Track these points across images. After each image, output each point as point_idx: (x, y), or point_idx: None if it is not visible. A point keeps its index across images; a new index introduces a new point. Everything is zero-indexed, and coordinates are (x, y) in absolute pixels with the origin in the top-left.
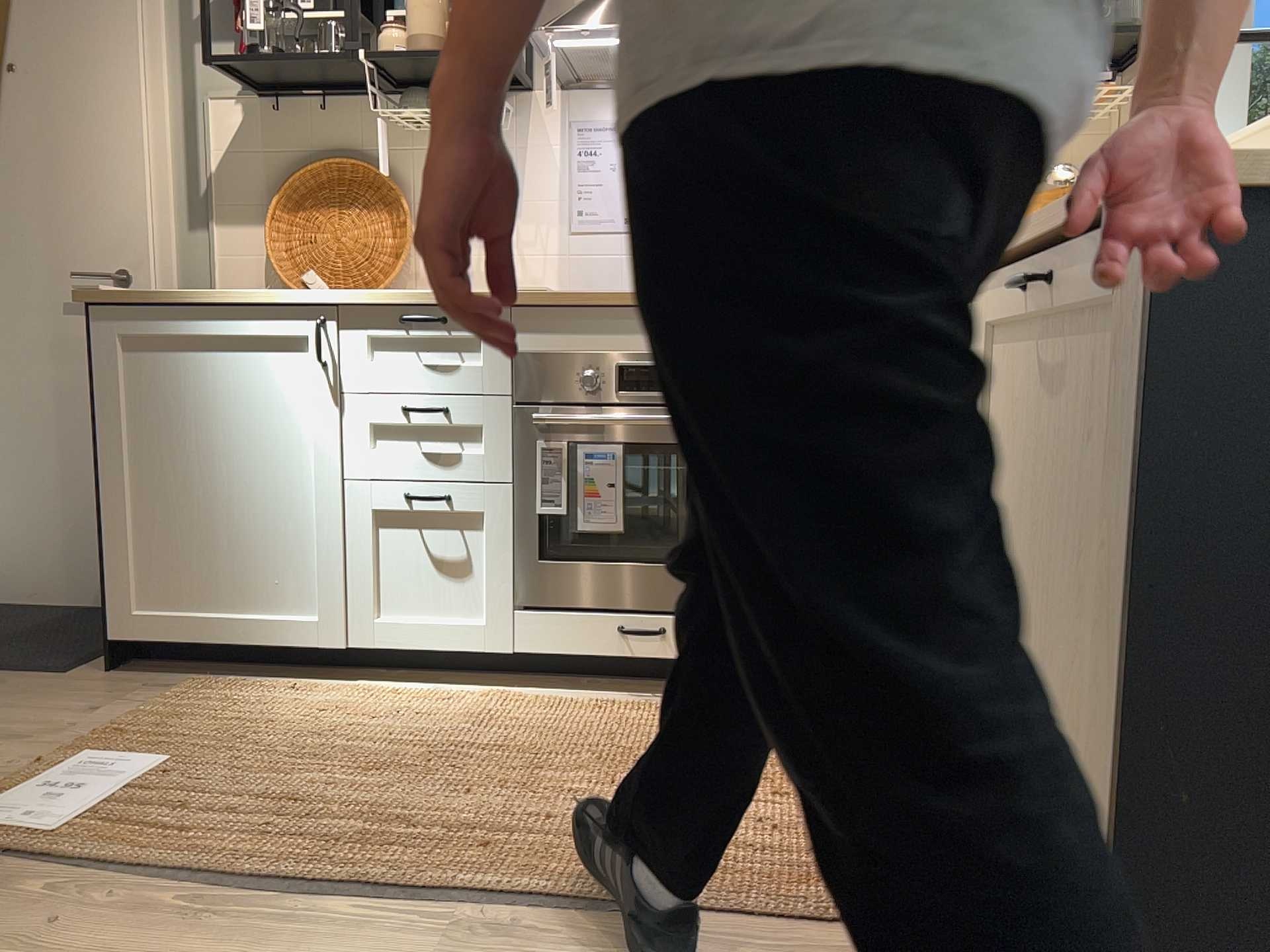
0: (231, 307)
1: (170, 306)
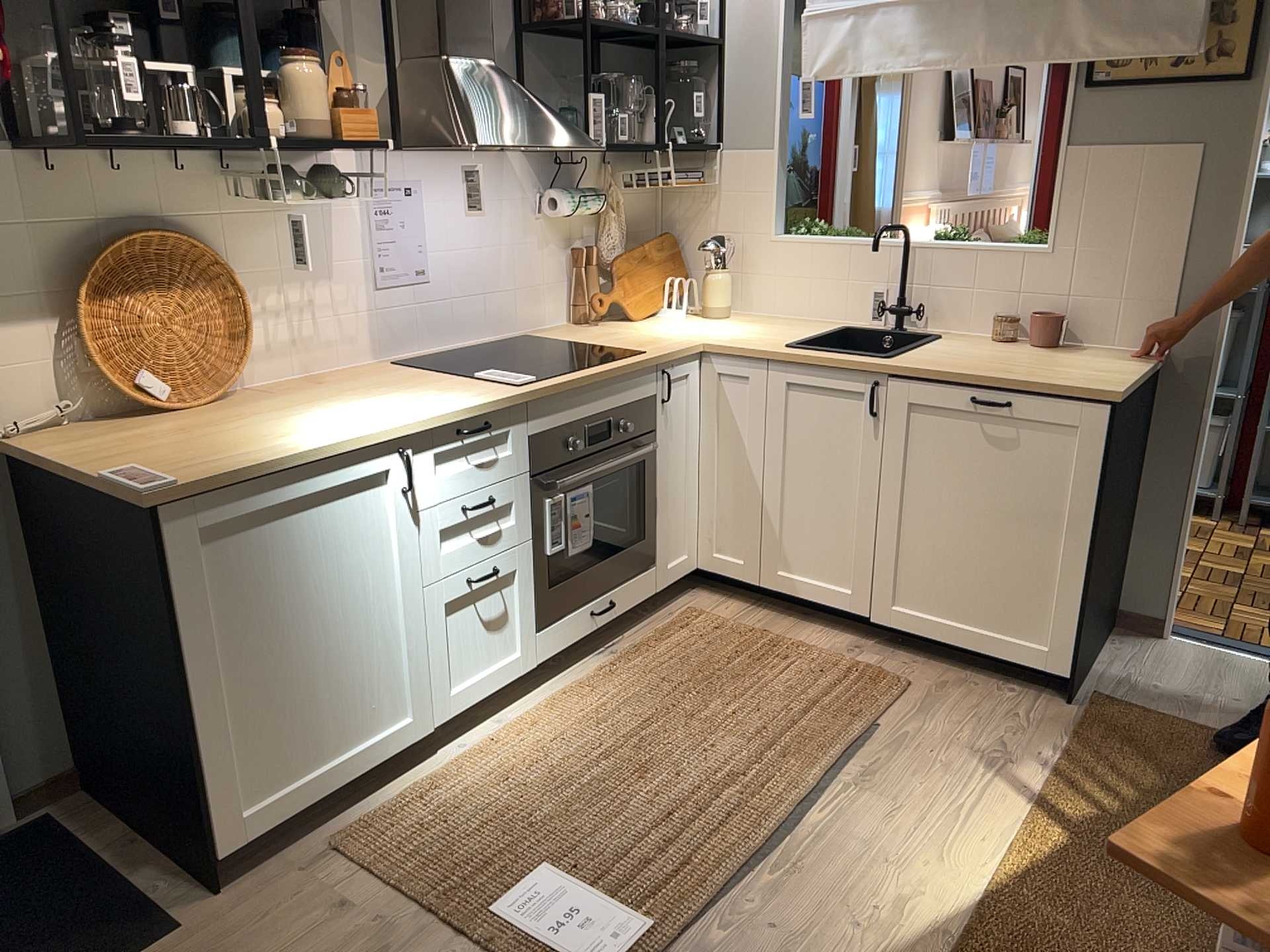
0: (315, 461)
1: (258, 478)
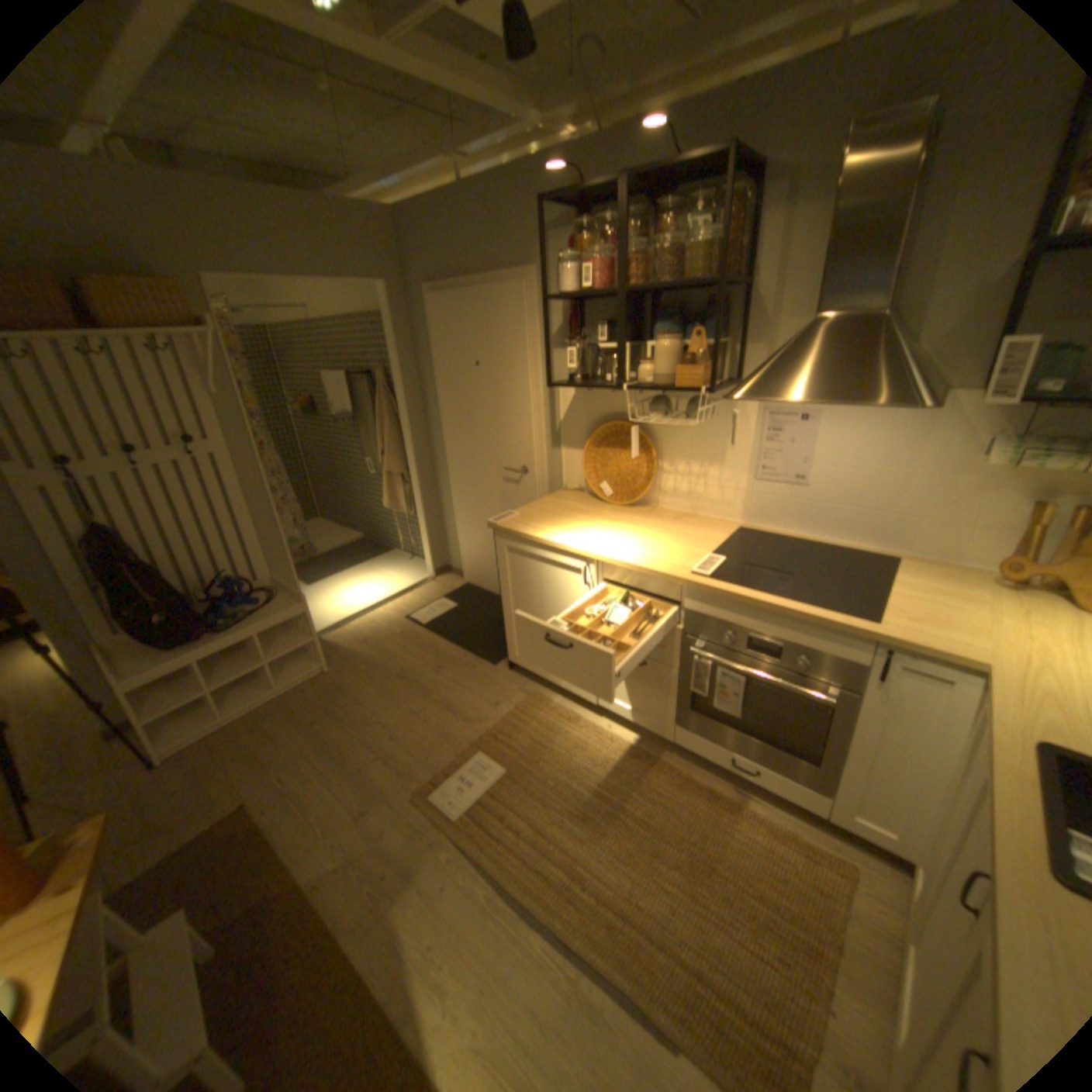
0: (548, 544)
1: (523, 538)
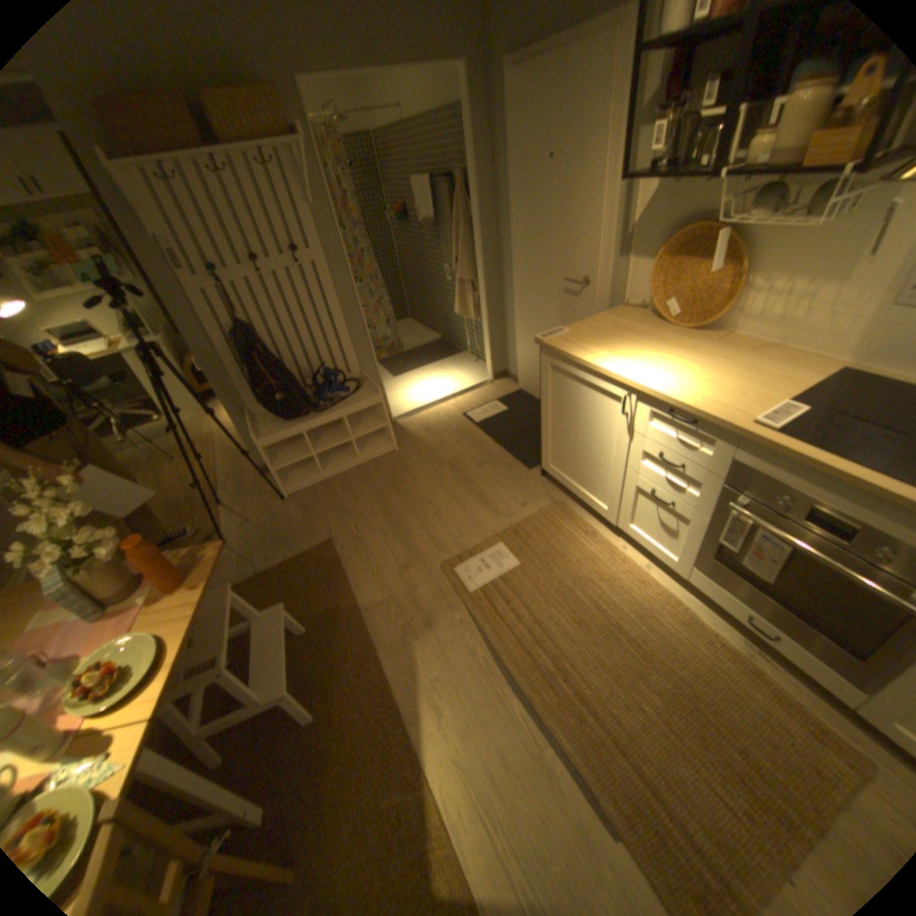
0: (591, 367)
1: (567, 358)
